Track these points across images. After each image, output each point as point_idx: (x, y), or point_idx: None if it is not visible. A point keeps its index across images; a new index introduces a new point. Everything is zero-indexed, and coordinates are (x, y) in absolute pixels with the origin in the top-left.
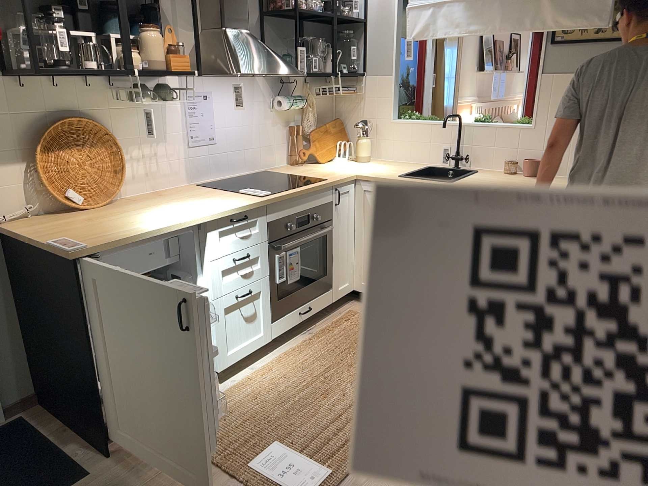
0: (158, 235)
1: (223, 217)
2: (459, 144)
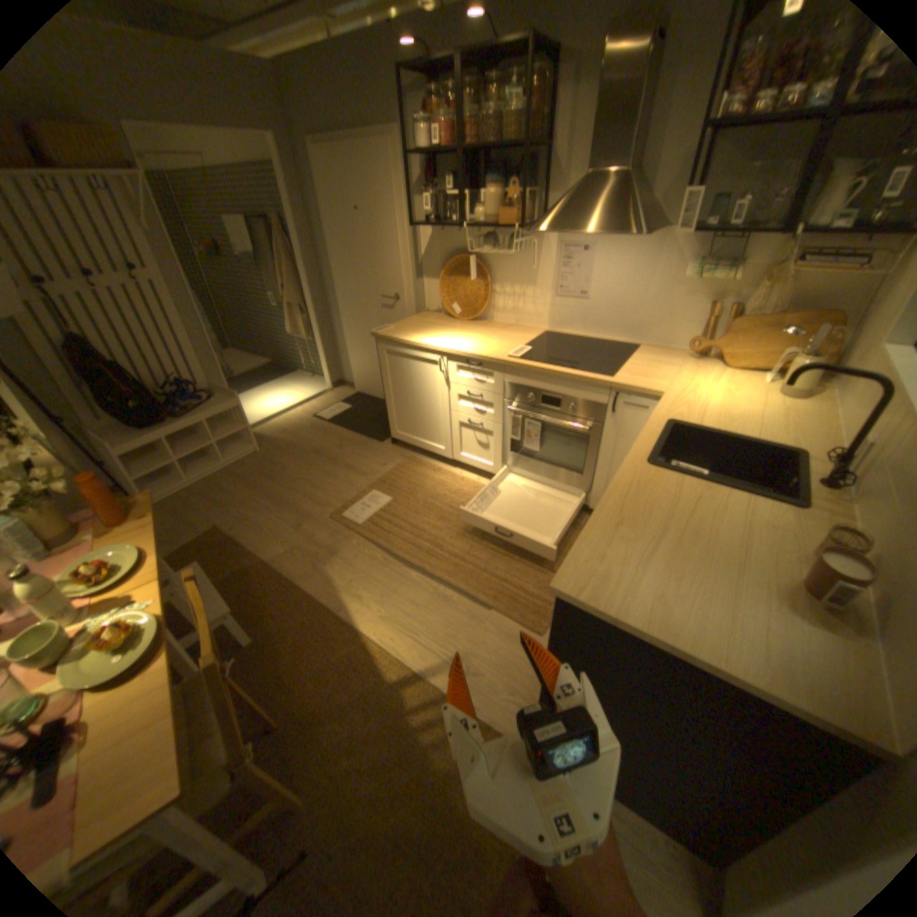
0: (414, 346)
1: (458, 355)
2: (854, 441)
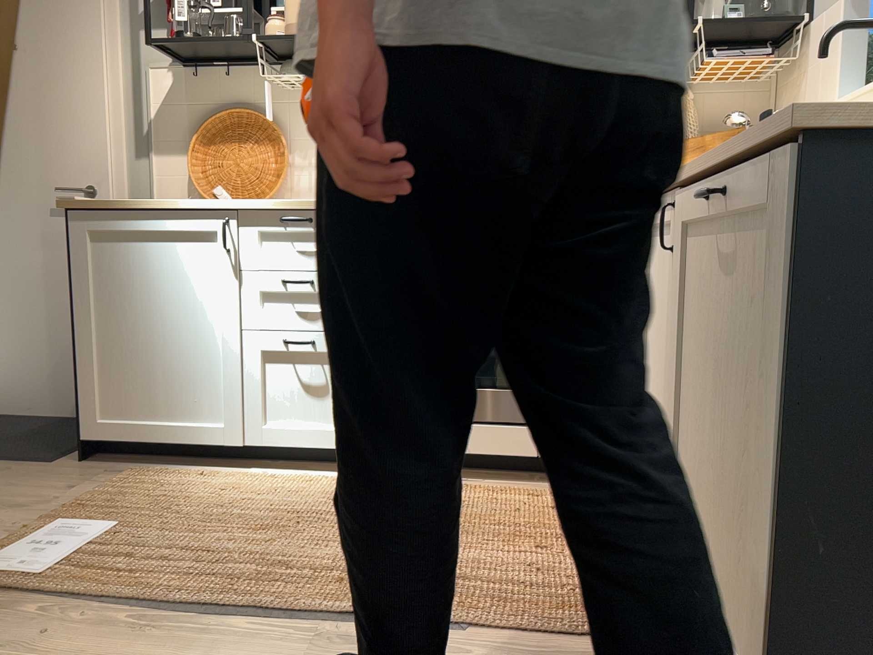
0: (165, 211)
1: (265, 211)
2: None
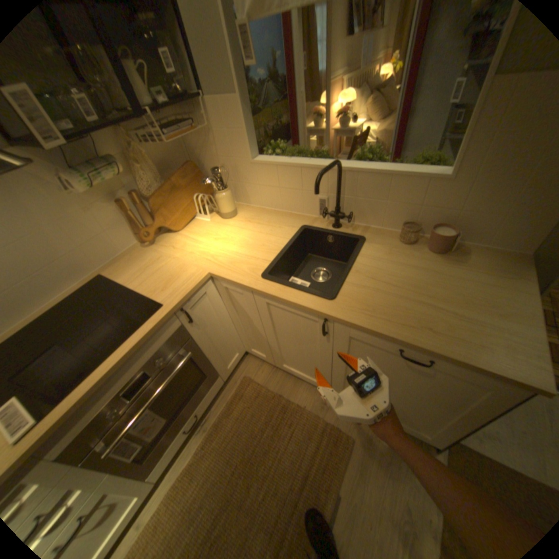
0: None
1: None
2: (337, 199)
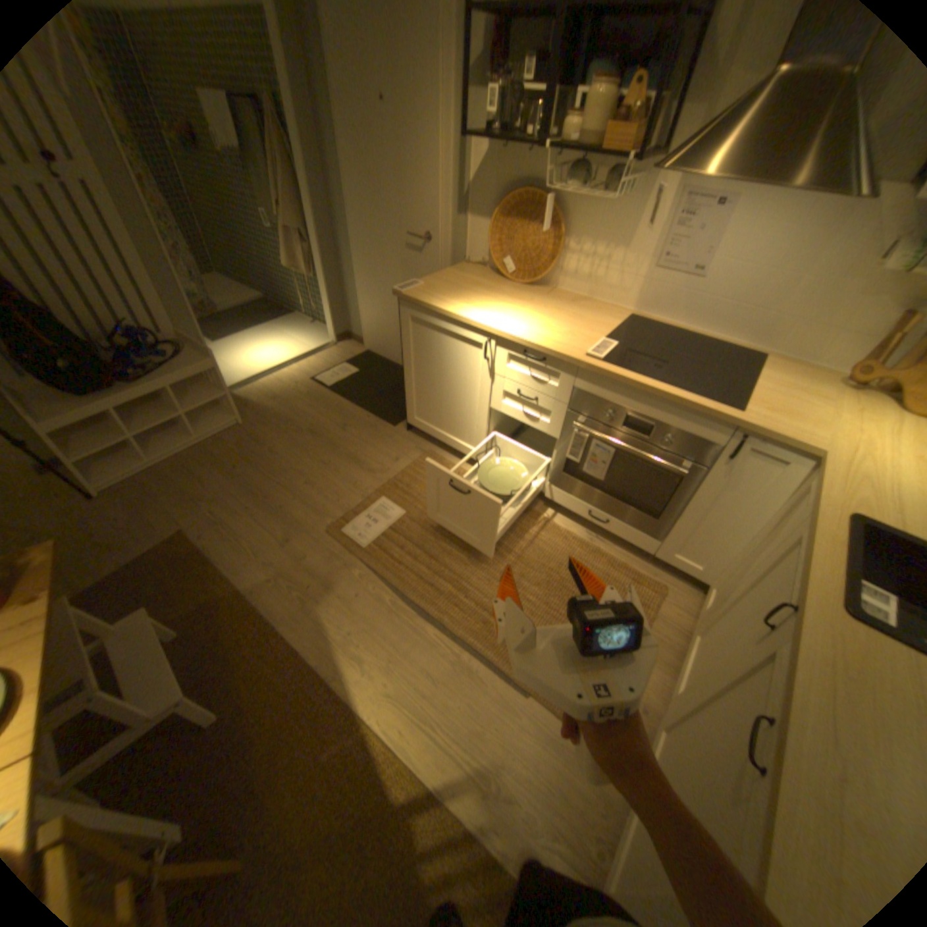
0: (453, 317)
1: (515, 342)
2: None
